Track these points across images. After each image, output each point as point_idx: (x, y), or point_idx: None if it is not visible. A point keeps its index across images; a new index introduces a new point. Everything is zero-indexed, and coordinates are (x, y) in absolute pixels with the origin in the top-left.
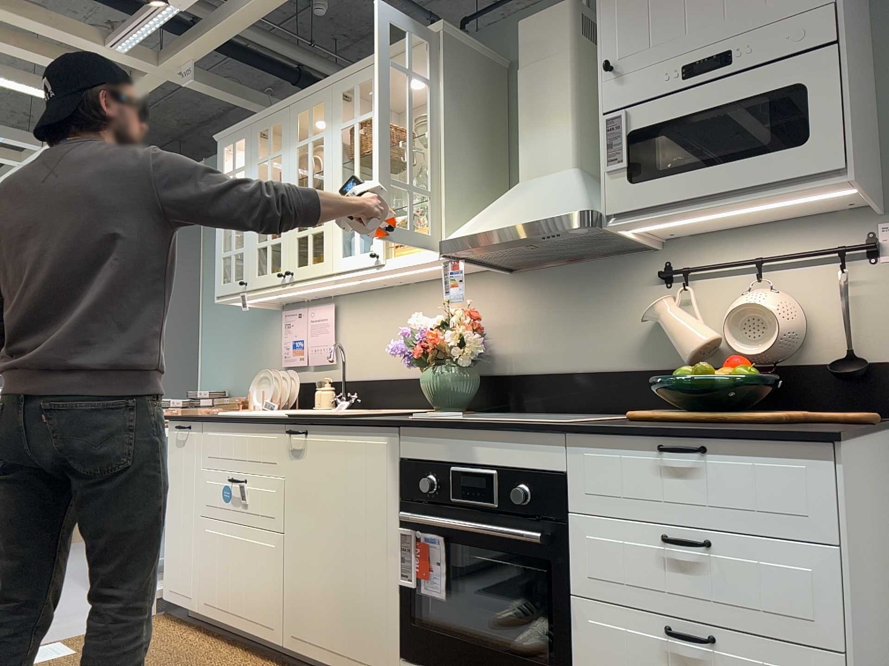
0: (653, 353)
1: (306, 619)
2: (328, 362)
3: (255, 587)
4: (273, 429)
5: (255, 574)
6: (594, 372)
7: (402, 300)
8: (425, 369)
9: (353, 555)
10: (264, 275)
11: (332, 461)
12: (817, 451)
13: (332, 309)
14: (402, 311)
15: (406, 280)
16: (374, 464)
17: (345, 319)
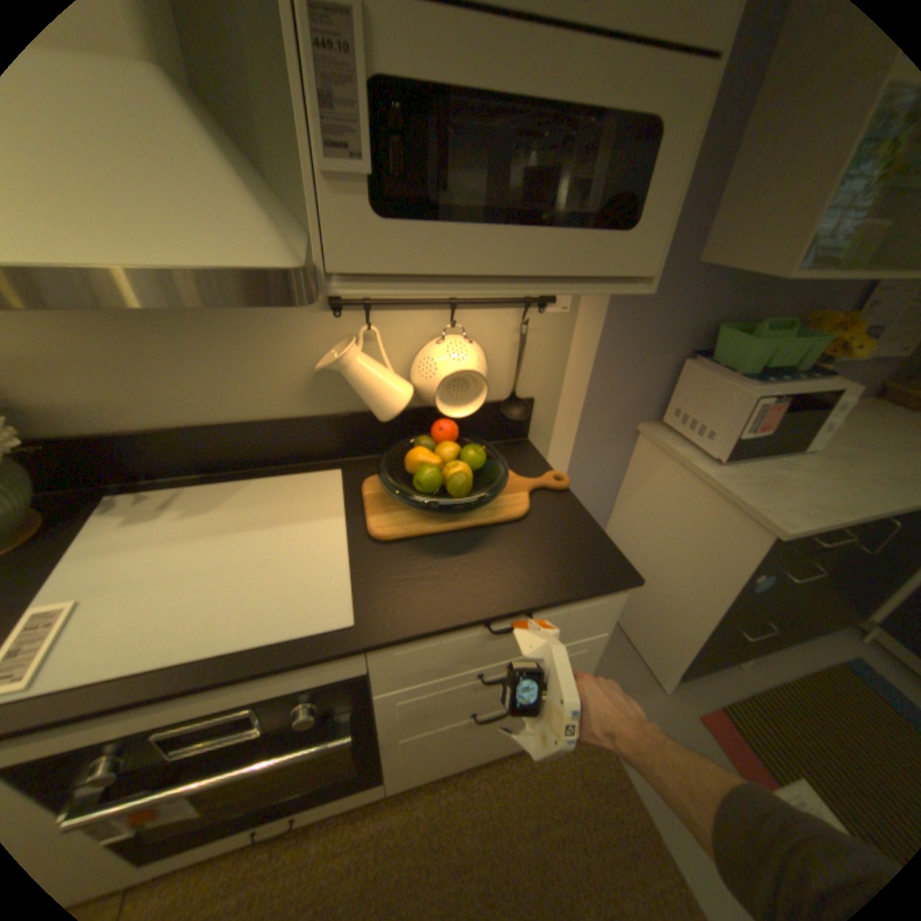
0: (323, 397)
1: None
2: None
3: None
4: None
5: None
6: (243, 423)
7: None
8: None
9: None
10: None
11: None
12: (617, 591)
13: None
14: None
15: None
16: None
17: None
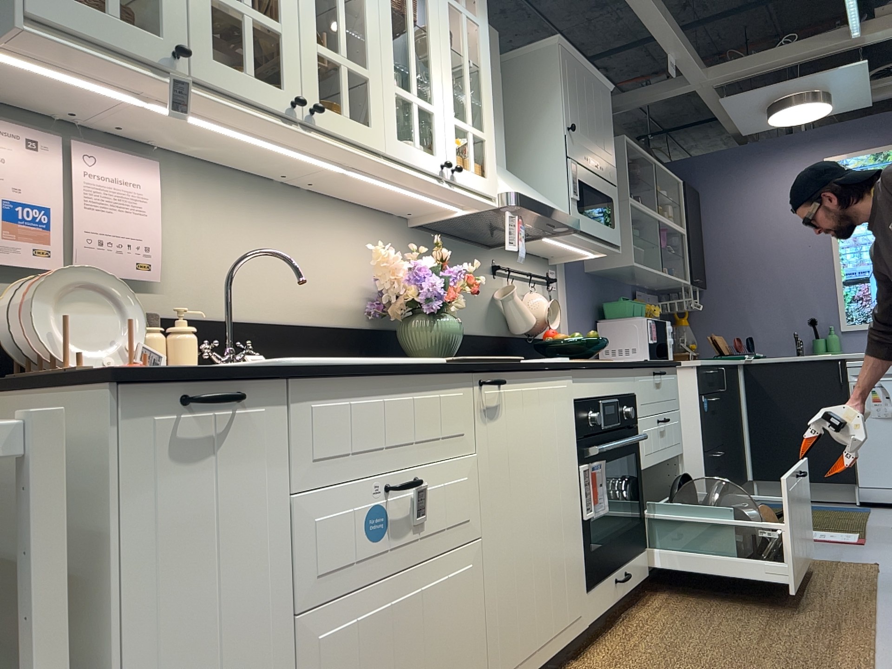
0: (492, 324)
1: (516, 634)
2: (140, 277)
3: (444, 661)
4: (456, 382)
5: (443, 637)
6: (469, 335)
7: (290, 209)
8: (420, 316)
9: (553, 516)
10: (237, 72)
11: (530, 414)
12: (676, 371)
13: (152, 172)
14: (291, 225)
15: (315, 187)
16: (562, 409)
17: (175, 200)
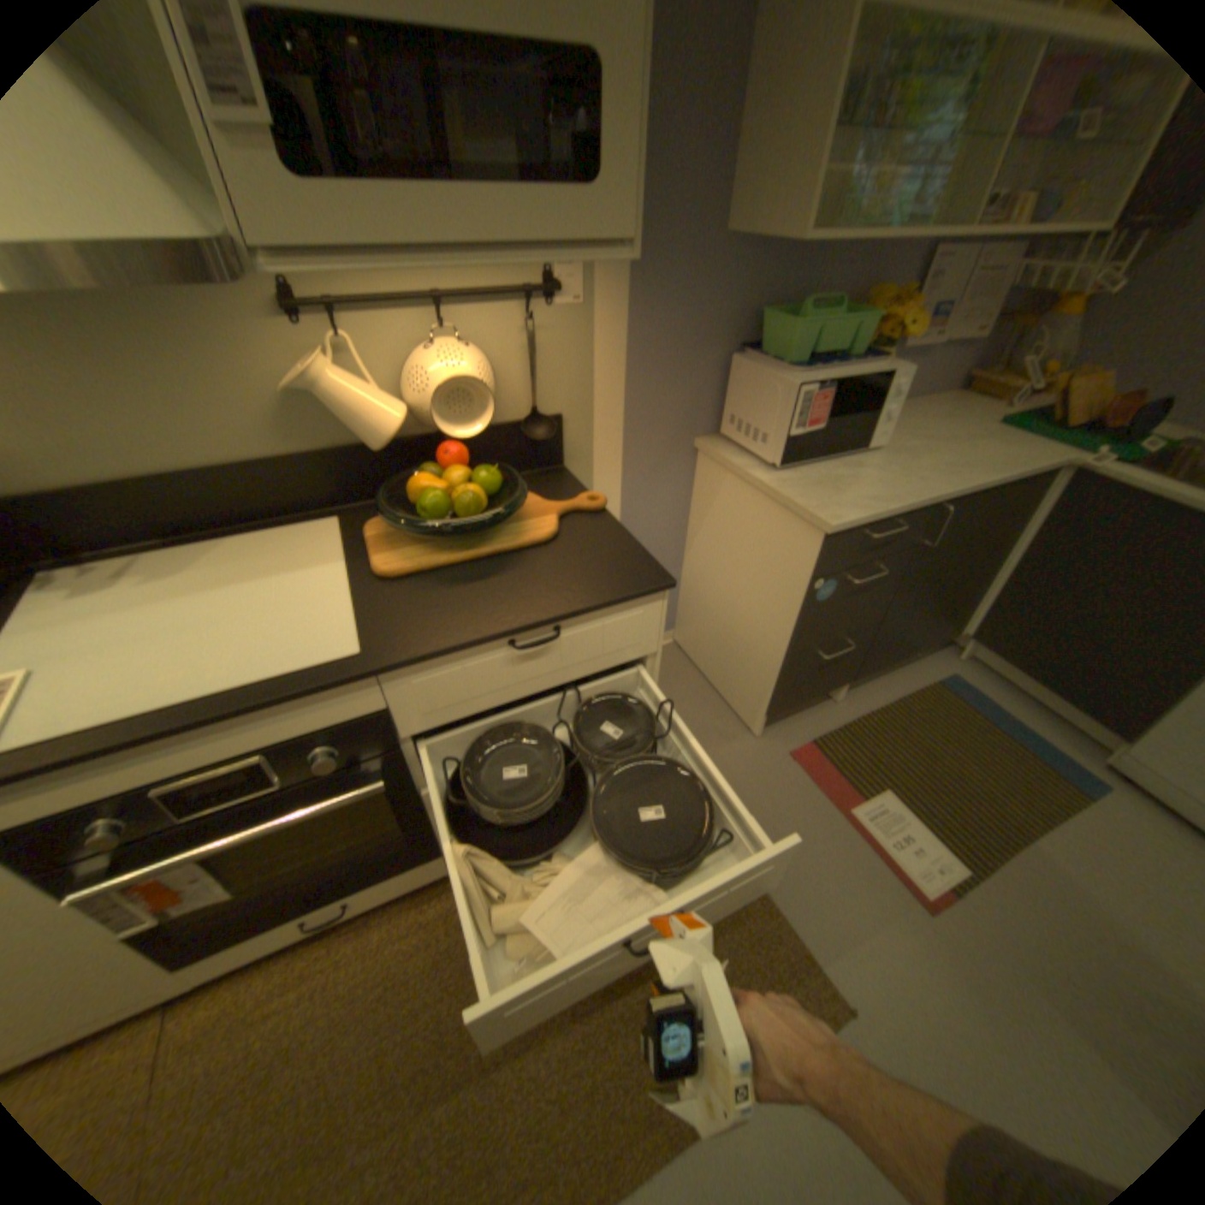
0: (299, 428)
1: None
2: None
3: None
4: None
5: None
6: (203, 468)
7: None
8: None
9: None
10: None
11: None
12: (651, 597)
13: None
14: None
15: None
16: None
17: None
